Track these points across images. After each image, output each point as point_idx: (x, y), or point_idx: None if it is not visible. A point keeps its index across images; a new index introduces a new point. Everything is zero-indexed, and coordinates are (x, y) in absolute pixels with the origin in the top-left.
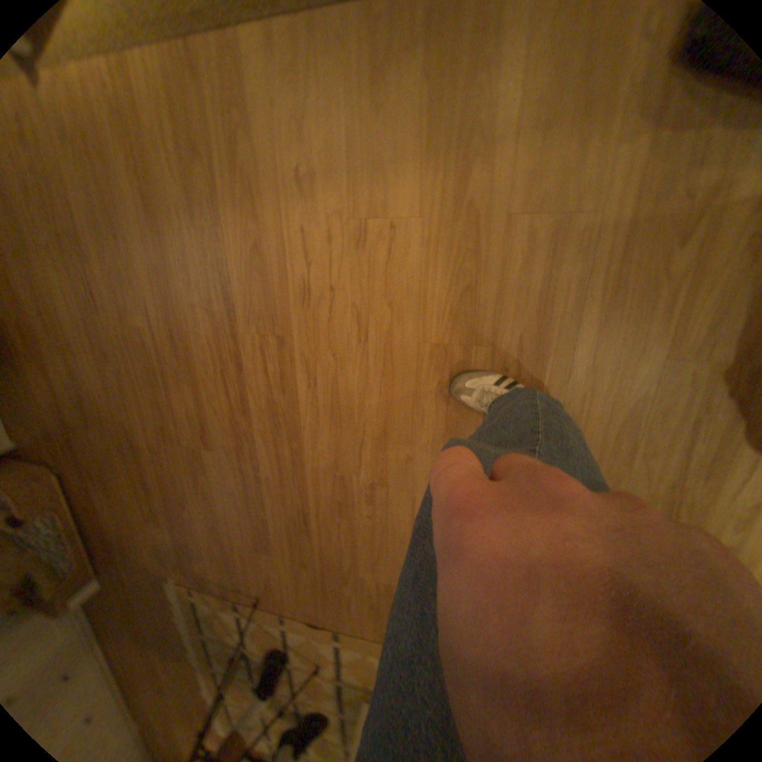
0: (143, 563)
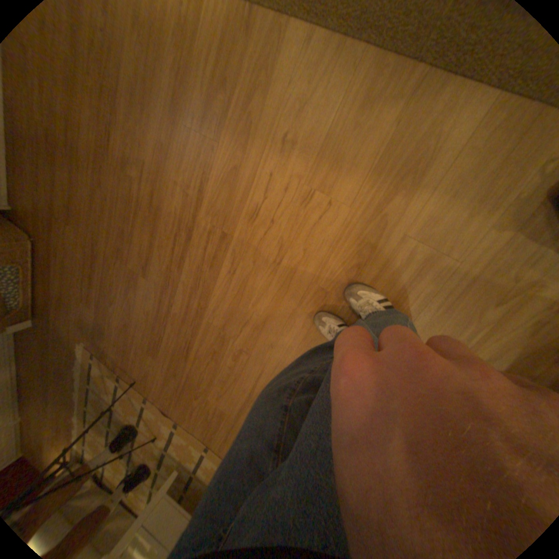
0: (68, 327)
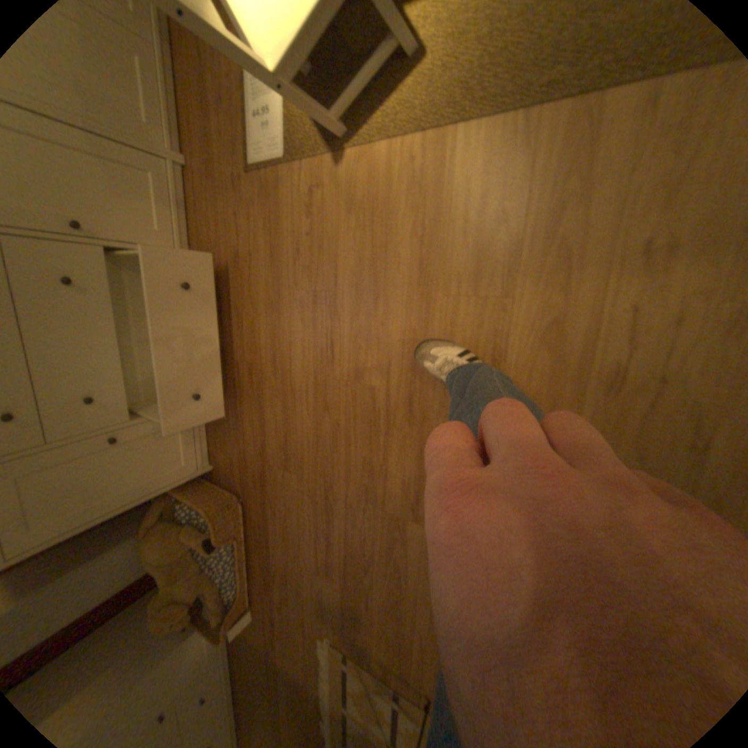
0: (304, 614)
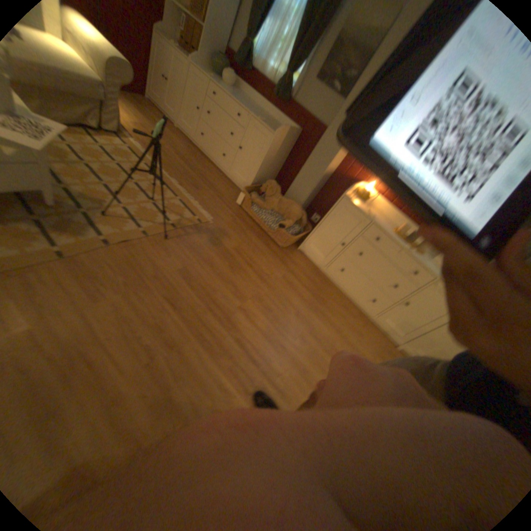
0: (224, 226)
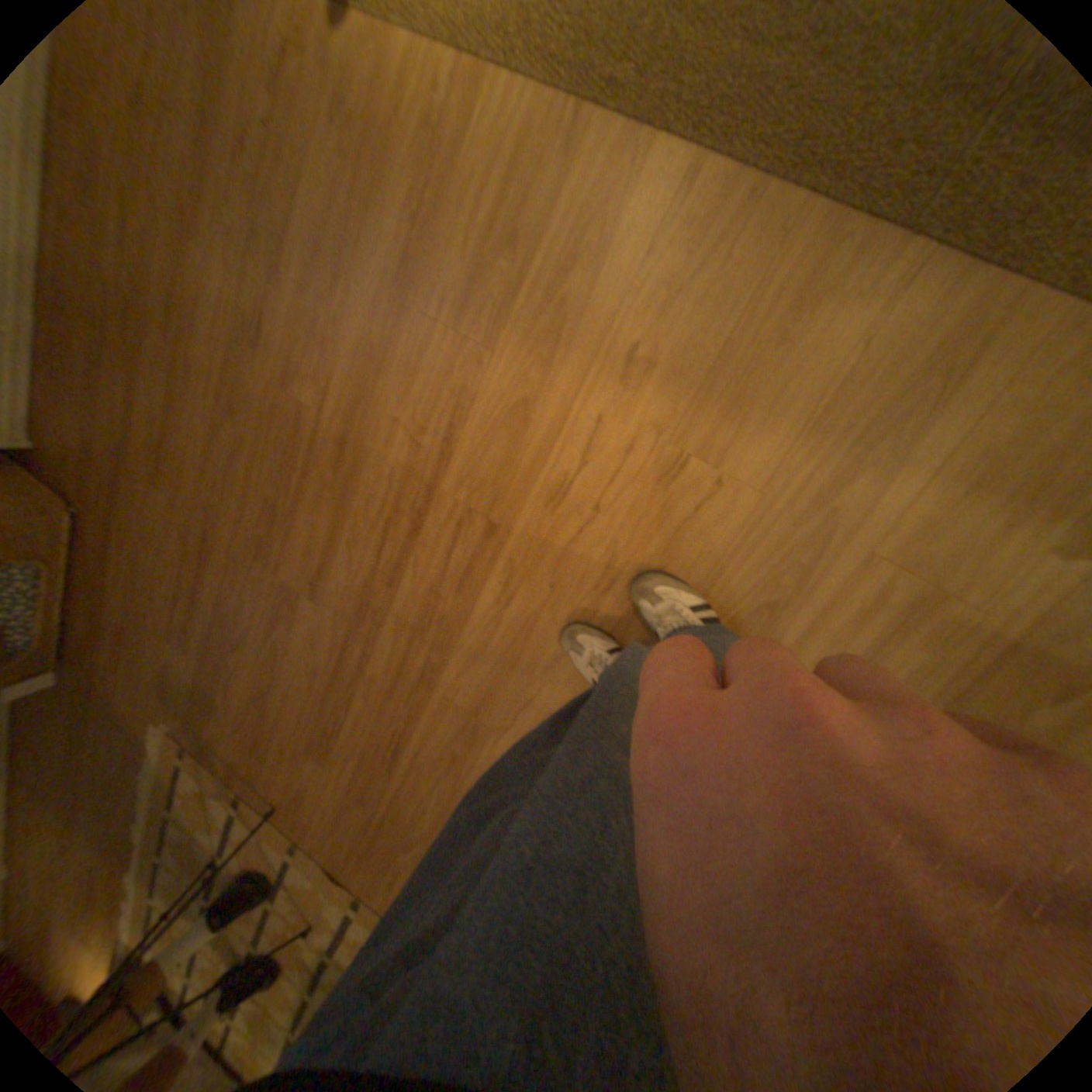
0: (135, 691)
